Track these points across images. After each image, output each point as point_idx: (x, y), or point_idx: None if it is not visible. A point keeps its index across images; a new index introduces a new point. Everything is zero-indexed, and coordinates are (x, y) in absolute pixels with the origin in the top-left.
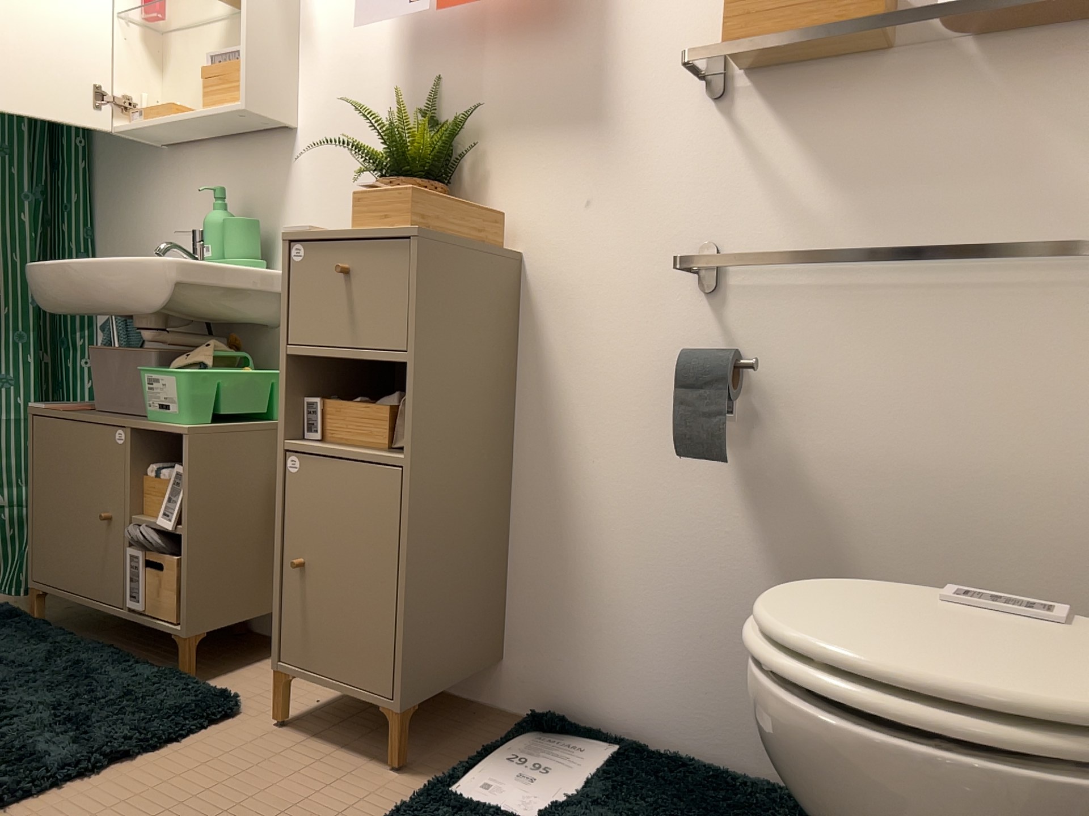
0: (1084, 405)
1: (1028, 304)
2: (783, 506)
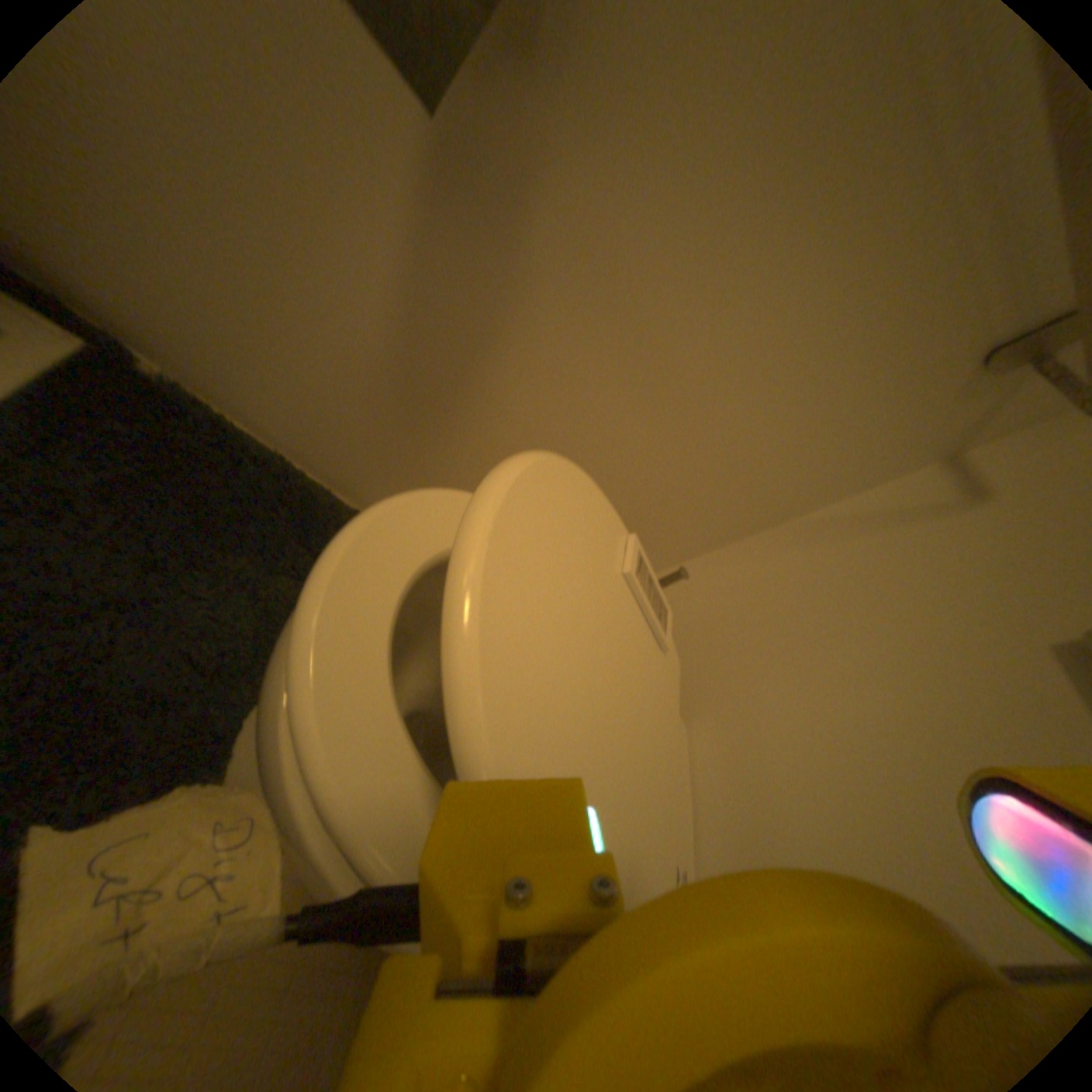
0: (819, 414)
1: (939, 284)
2: (470, 244)
